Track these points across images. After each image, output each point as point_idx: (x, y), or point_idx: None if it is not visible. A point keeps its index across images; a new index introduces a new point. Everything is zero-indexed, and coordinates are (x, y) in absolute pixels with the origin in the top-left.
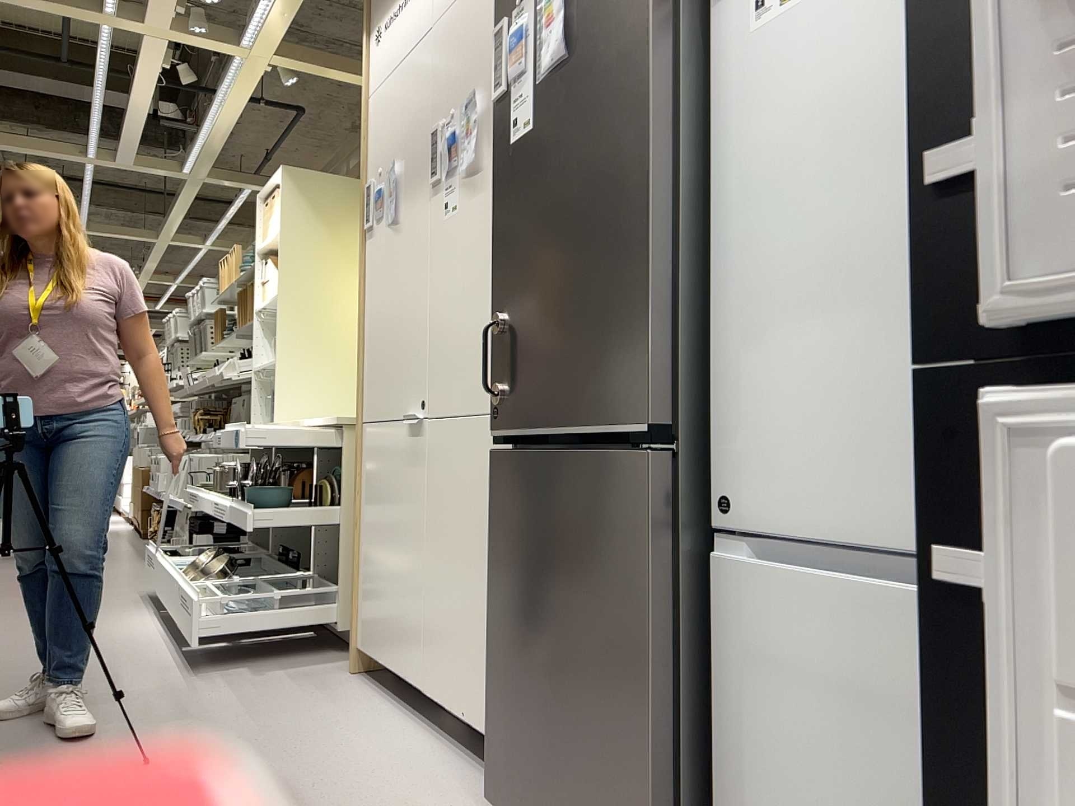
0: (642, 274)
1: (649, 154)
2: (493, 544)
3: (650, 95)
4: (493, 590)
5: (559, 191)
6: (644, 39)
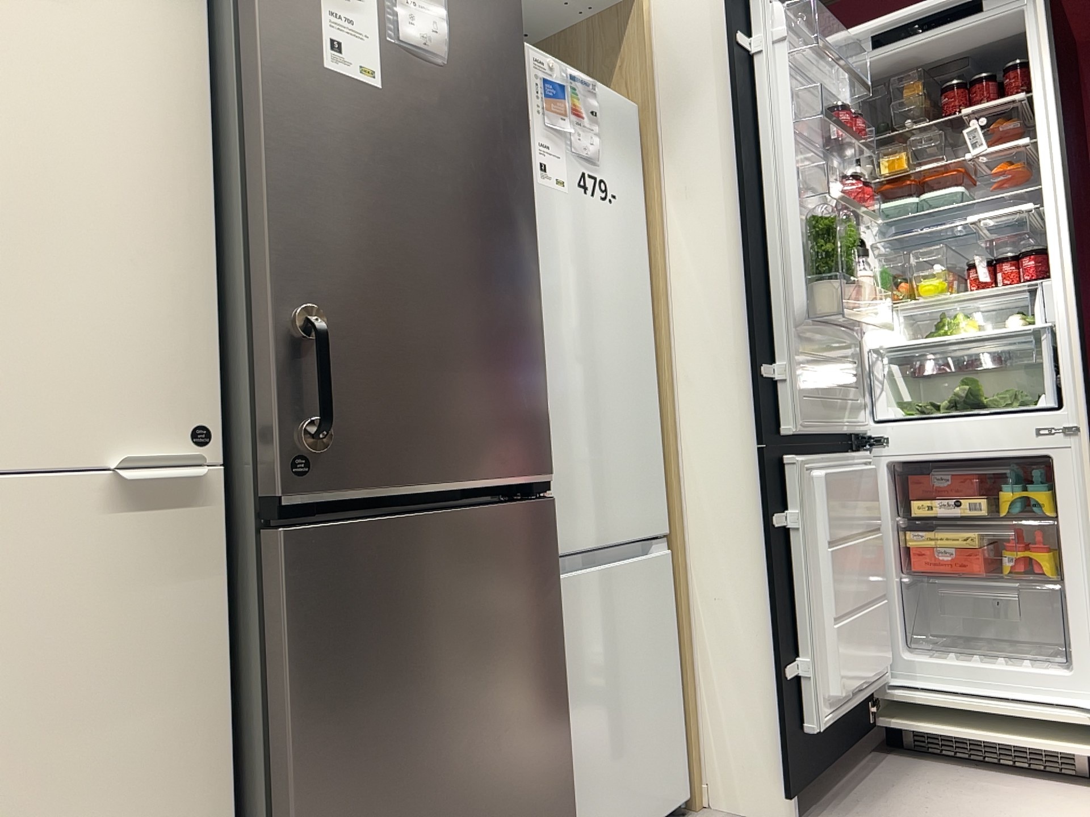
0: (536, 340)
1: (535, 238)
2: (303, 678)
3: (532, 187)
4: (307, 755)
5: (436, 205)
6: (524, 134)
